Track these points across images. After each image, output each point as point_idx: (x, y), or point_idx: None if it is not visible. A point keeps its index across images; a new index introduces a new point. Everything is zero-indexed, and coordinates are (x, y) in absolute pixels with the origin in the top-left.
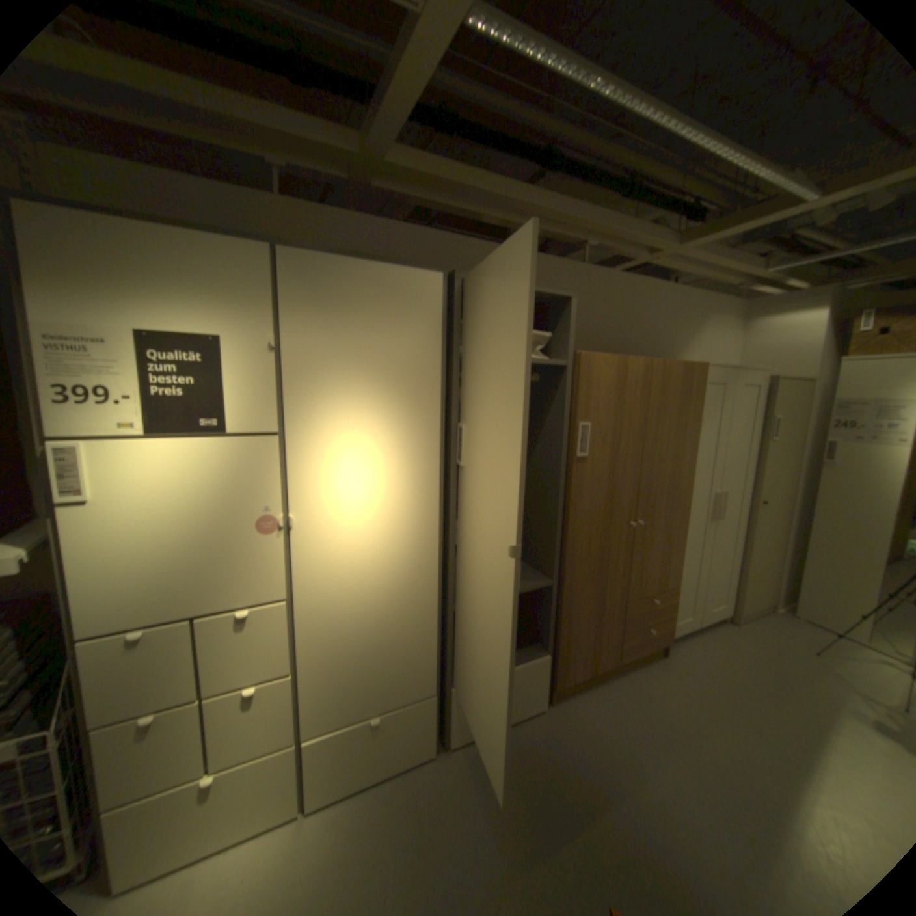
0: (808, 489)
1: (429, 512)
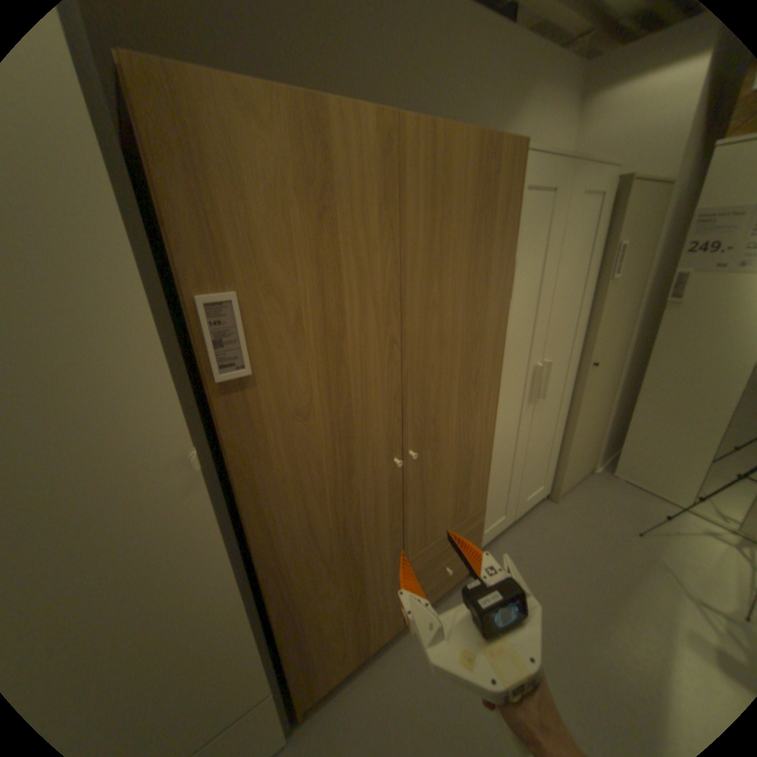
0: (641, 334)
1: None
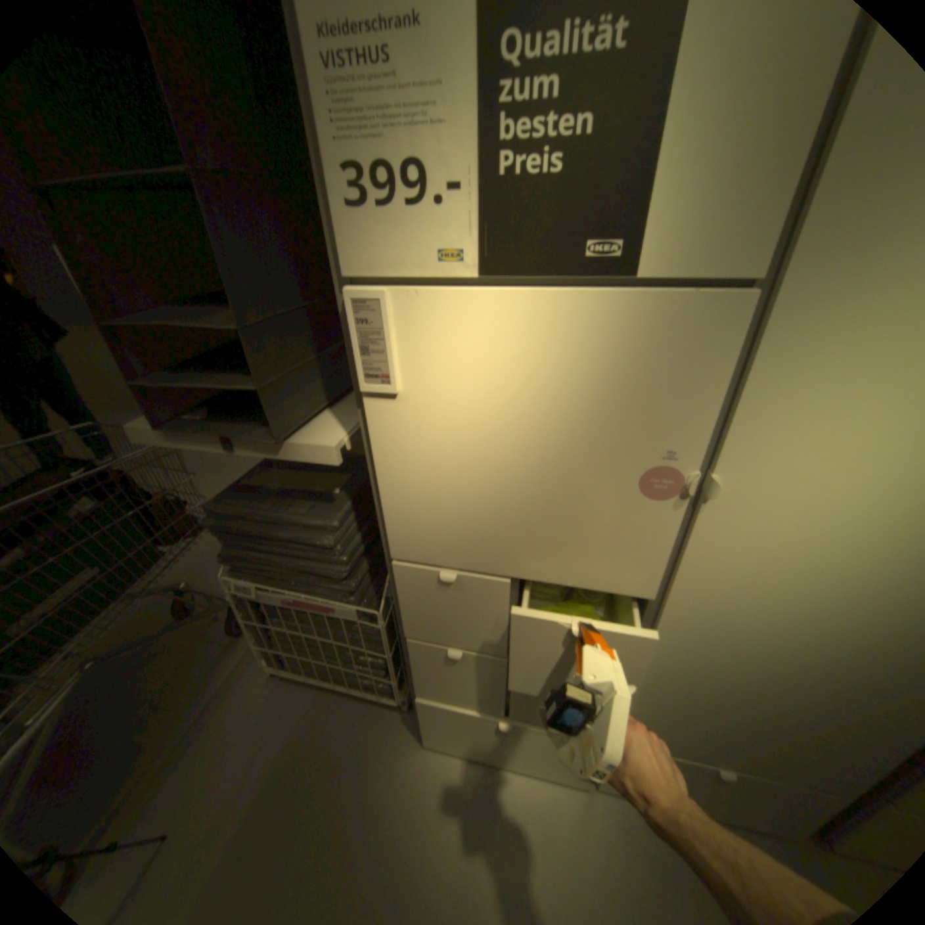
0: None
1: None
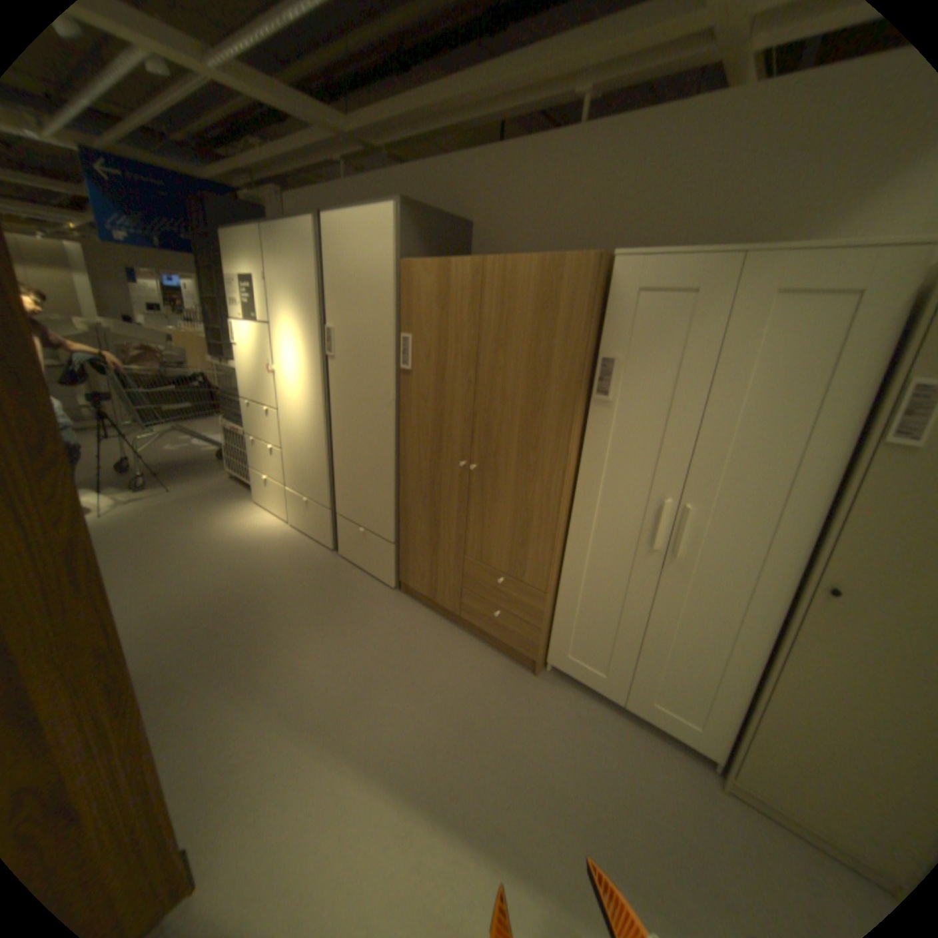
0: None
1: (318, 385)
